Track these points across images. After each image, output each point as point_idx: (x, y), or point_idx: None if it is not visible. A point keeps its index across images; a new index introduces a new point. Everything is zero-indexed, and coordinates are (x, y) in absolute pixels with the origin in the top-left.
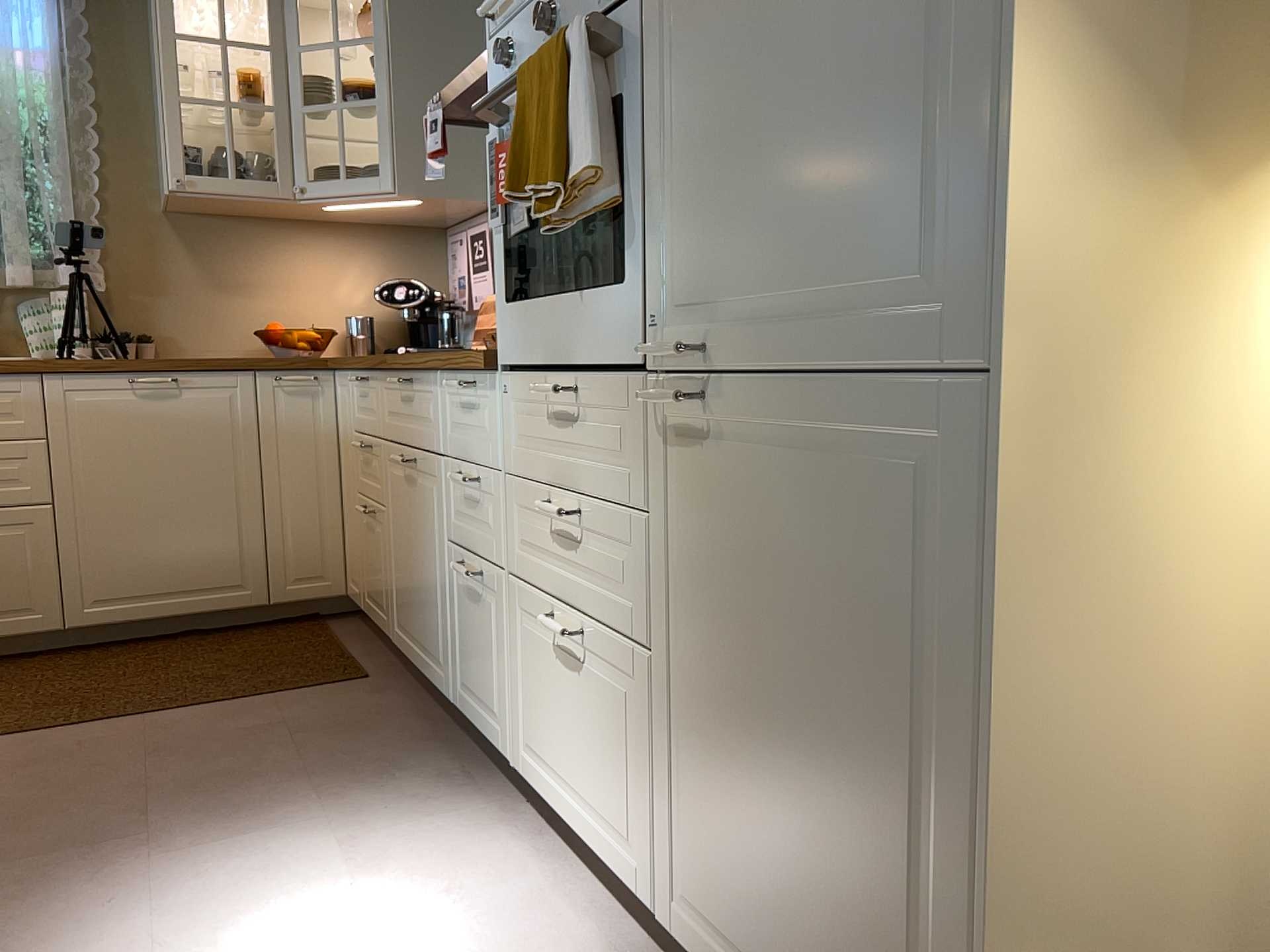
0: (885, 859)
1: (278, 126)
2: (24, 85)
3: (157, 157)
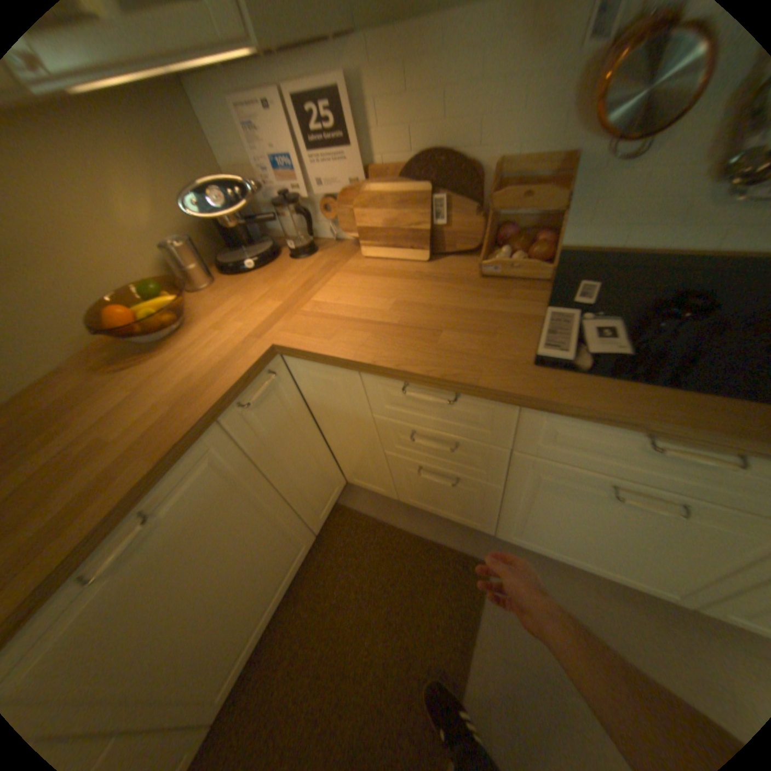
0: None
1: None
2: None
3: None
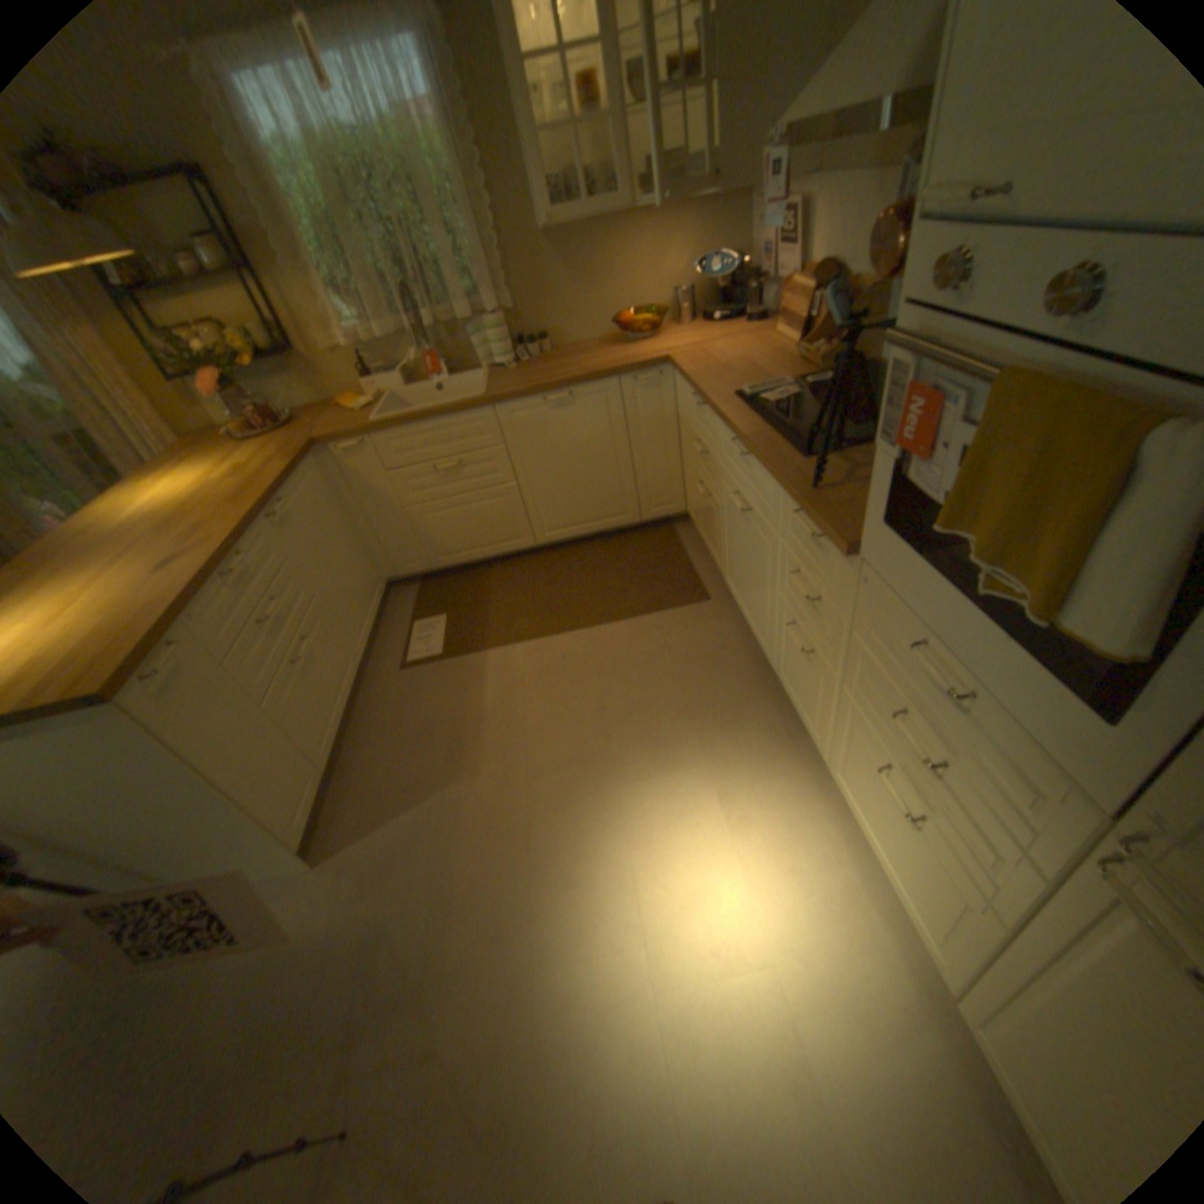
0: None
1: (612, 123)
2: (424, 139)
3: (525, 176)
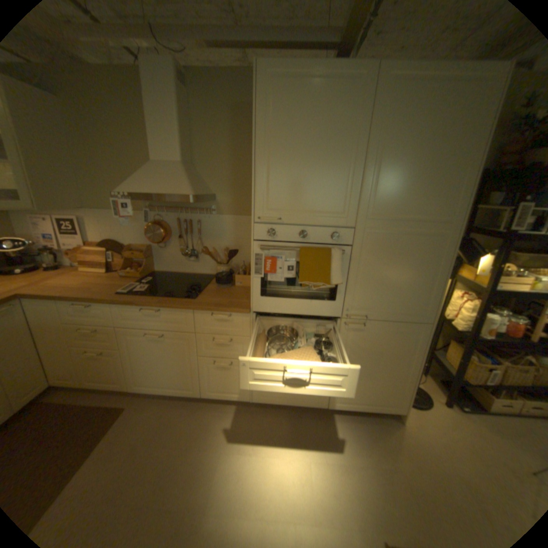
0: (396, 380)
1: None
2: None
3: None
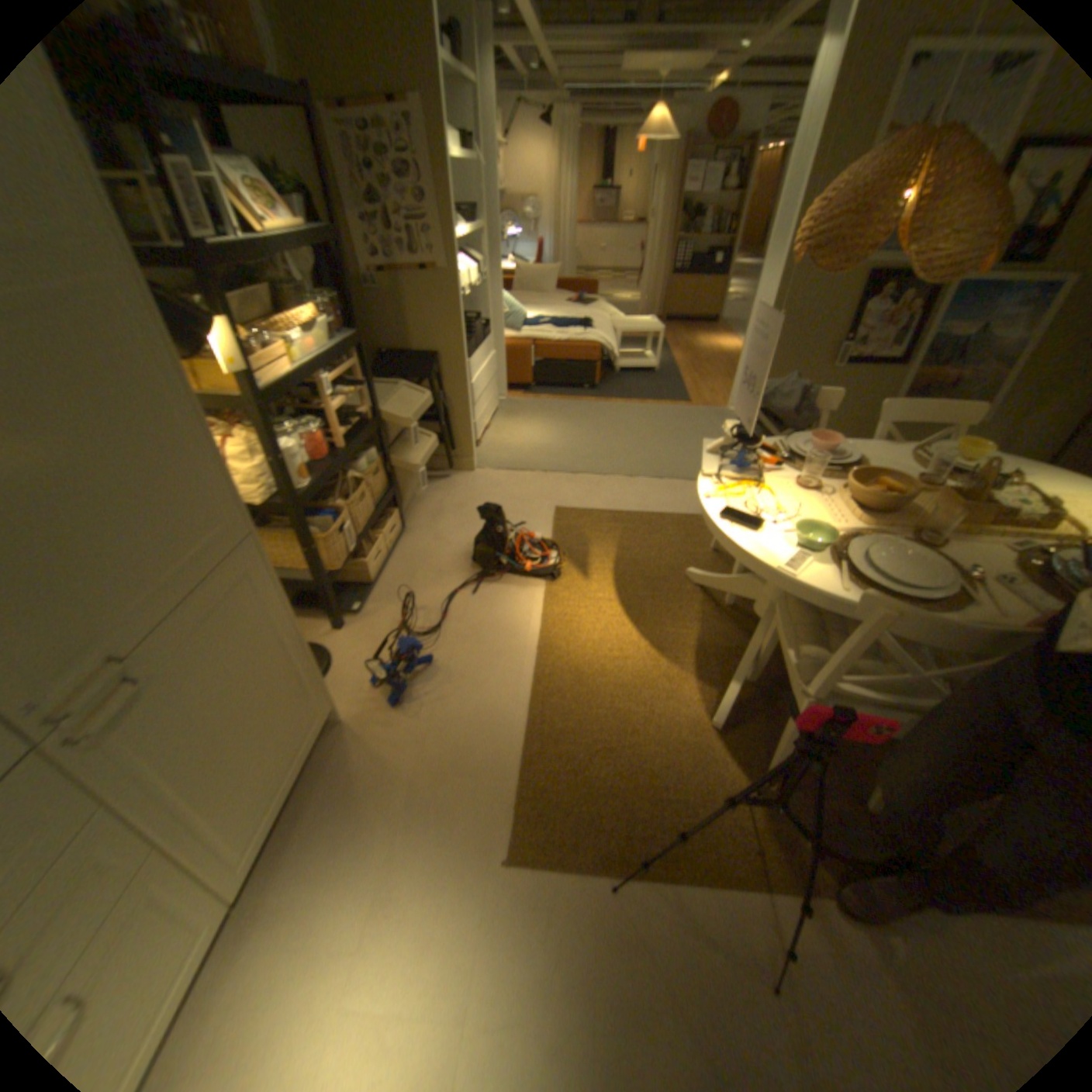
0: (285, 688)
1: None
2: None
3: None
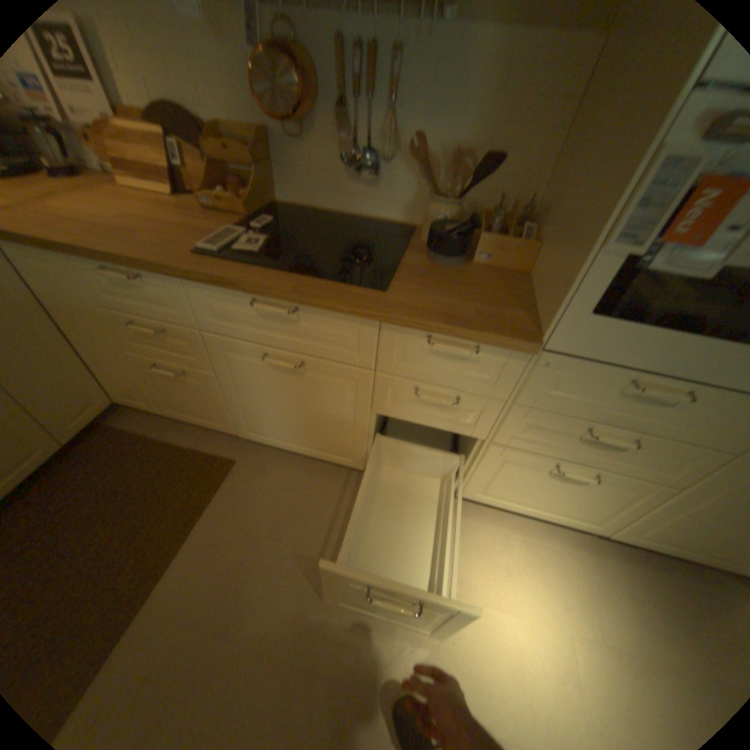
0: None
1: None
2: None
3: None
